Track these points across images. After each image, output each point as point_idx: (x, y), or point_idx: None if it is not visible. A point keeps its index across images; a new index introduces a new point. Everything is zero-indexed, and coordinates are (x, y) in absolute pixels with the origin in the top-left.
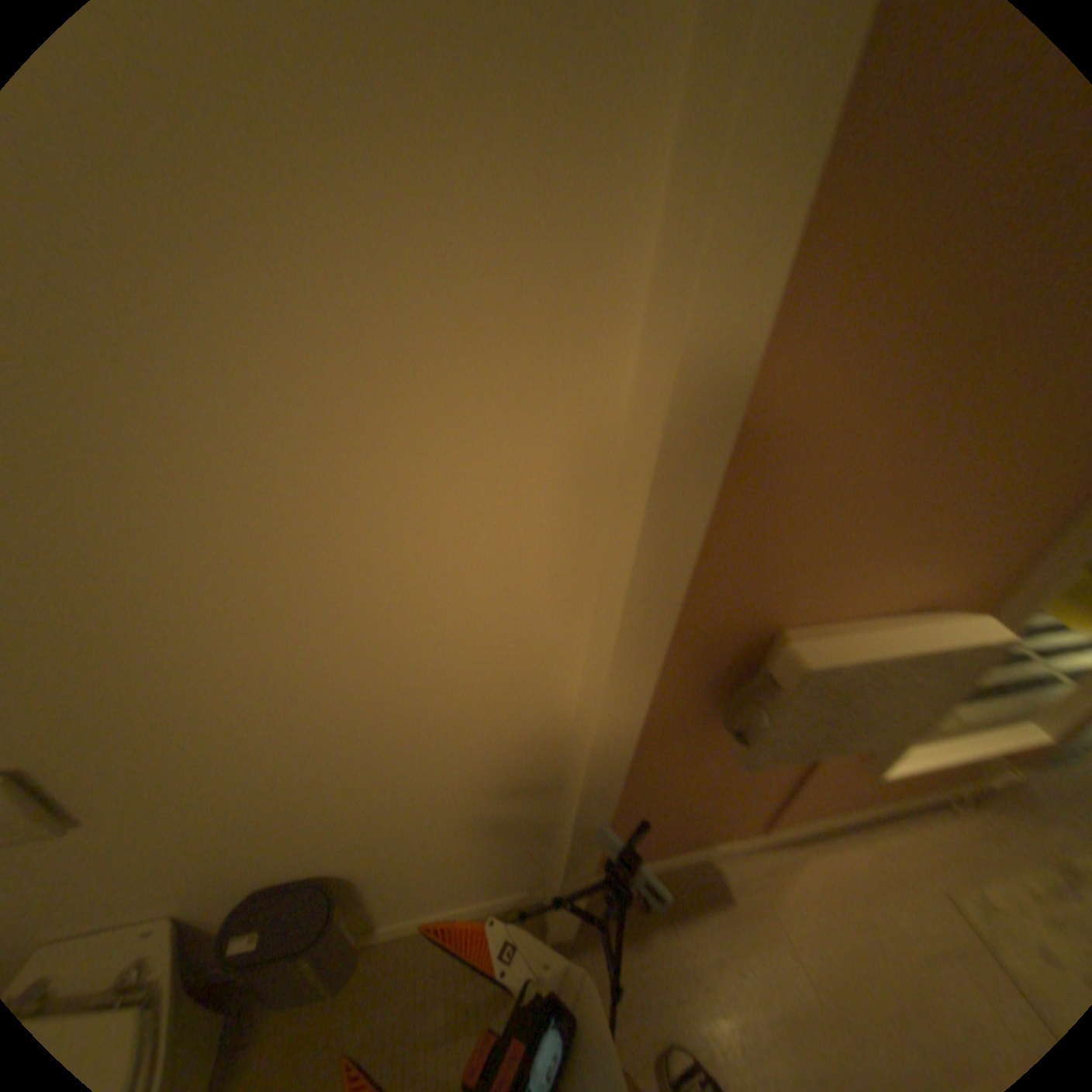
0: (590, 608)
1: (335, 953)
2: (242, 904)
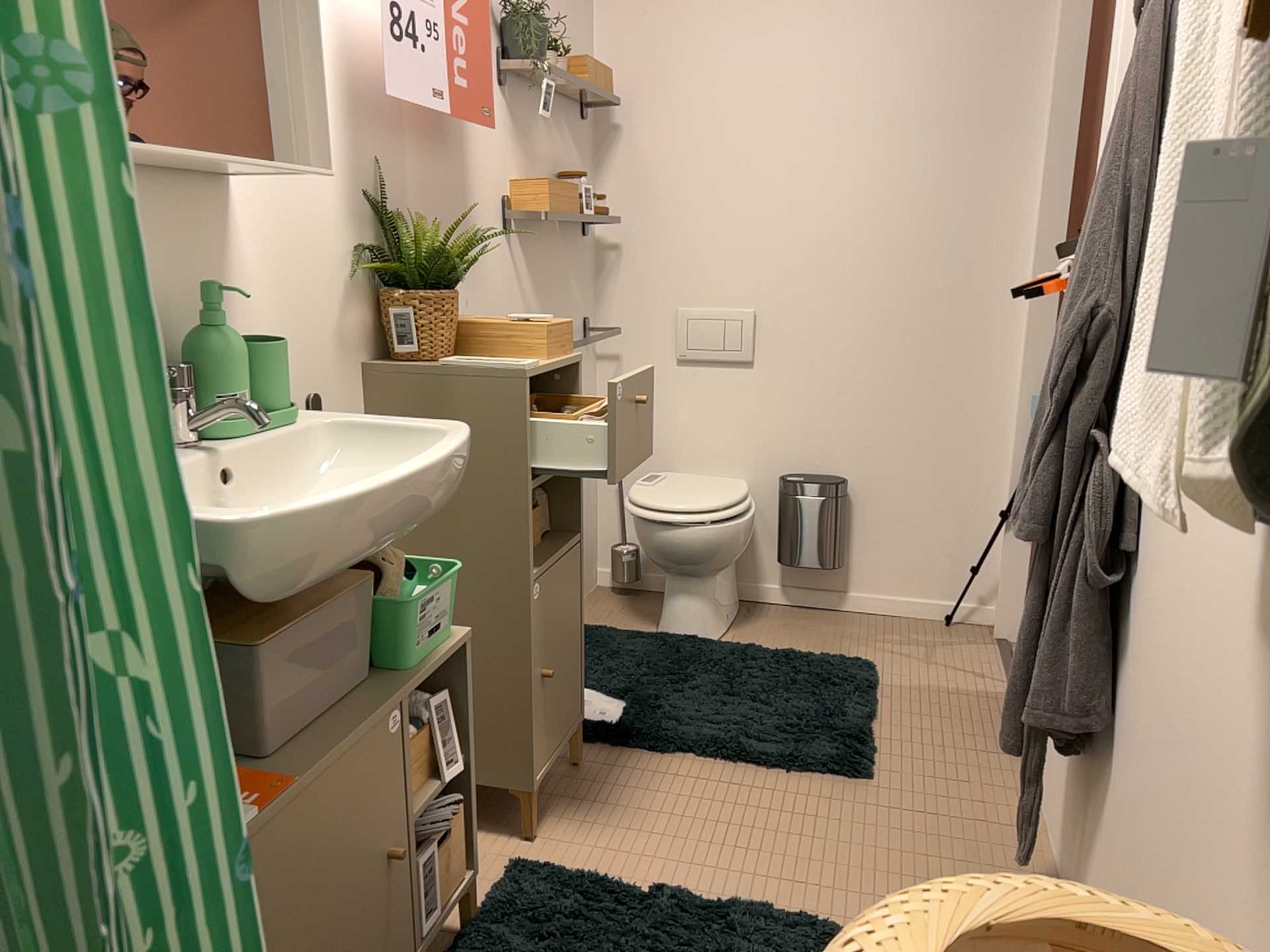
0: (1027, 255)
1: (838, 545)
2: (797, 475)
